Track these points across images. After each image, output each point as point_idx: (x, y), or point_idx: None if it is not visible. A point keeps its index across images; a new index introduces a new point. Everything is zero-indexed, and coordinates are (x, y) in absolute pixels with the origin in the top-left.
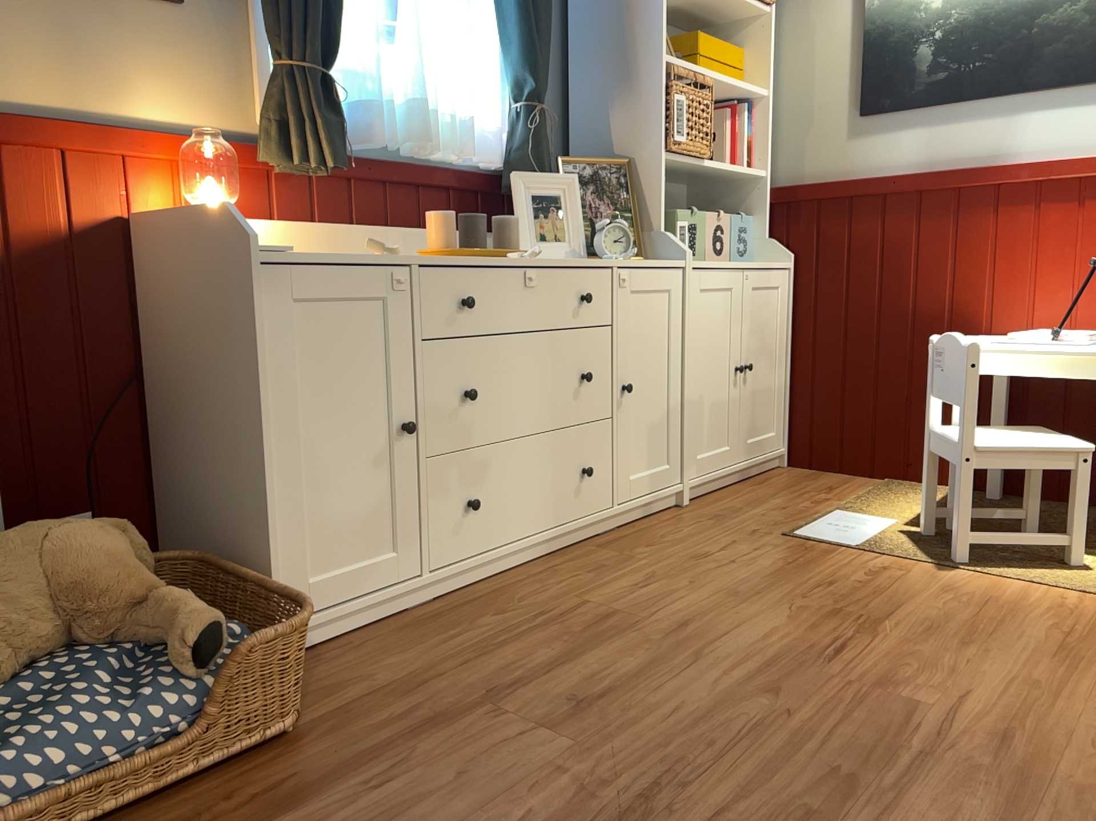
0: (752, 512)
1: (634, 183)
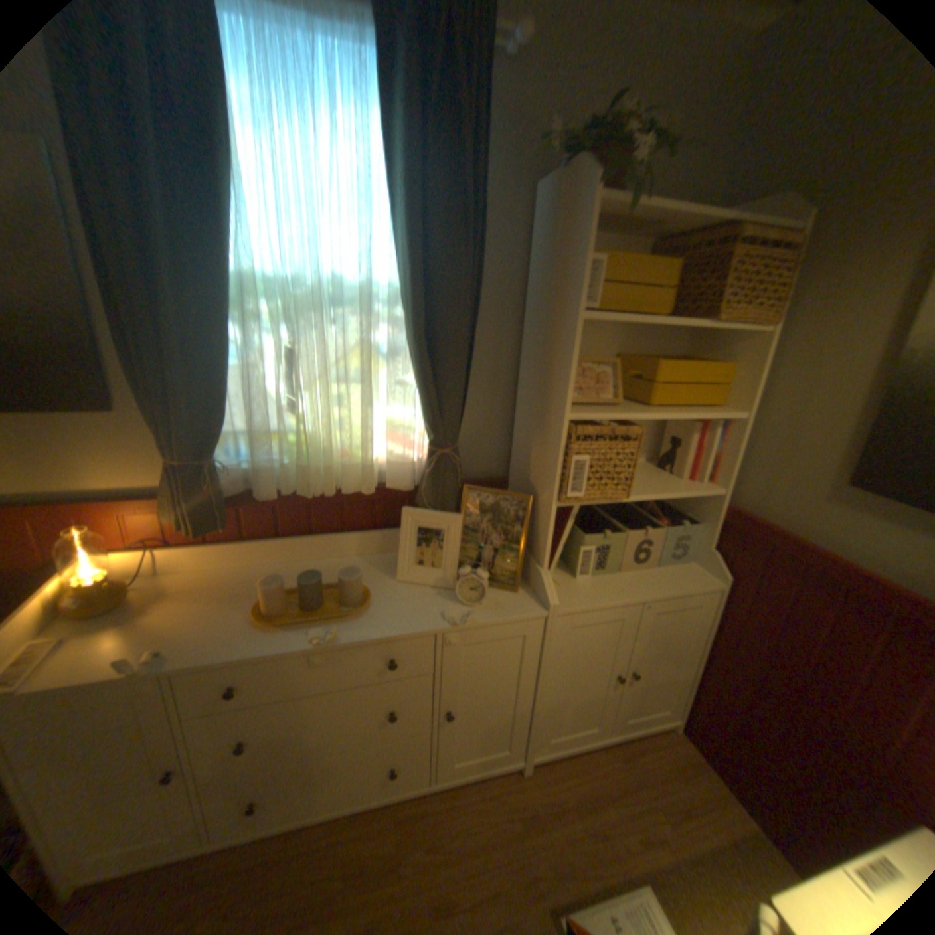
0: (570, 831)
1: (536, 515)
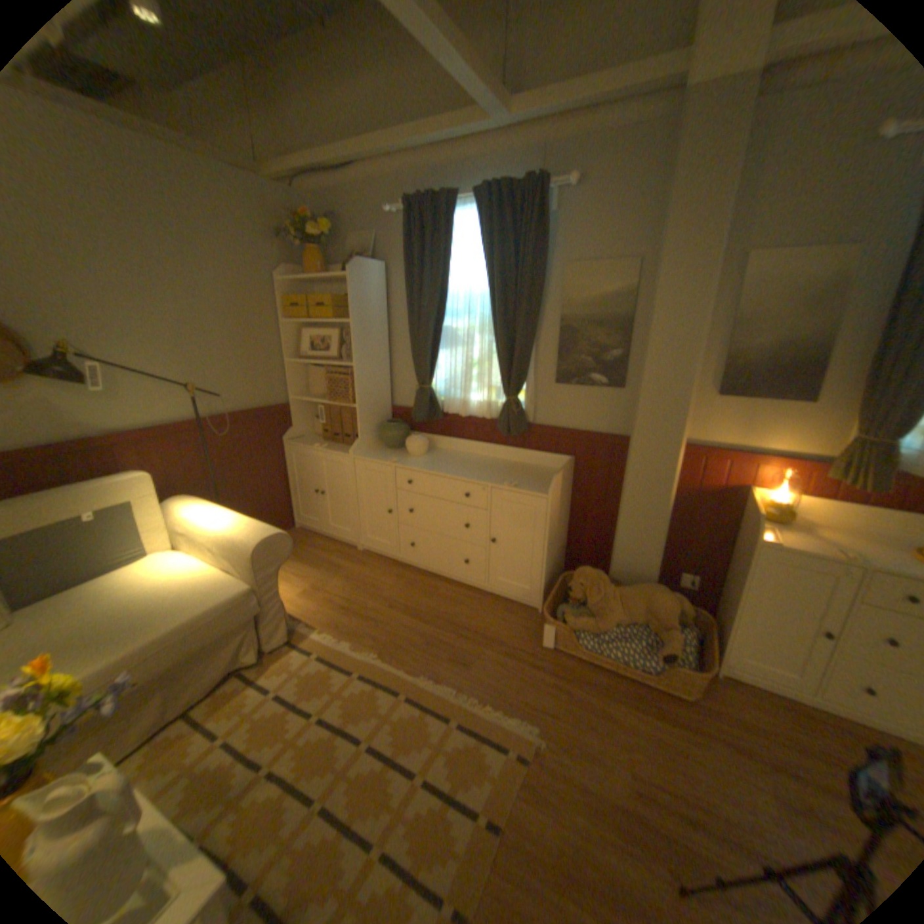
0: None
1: None
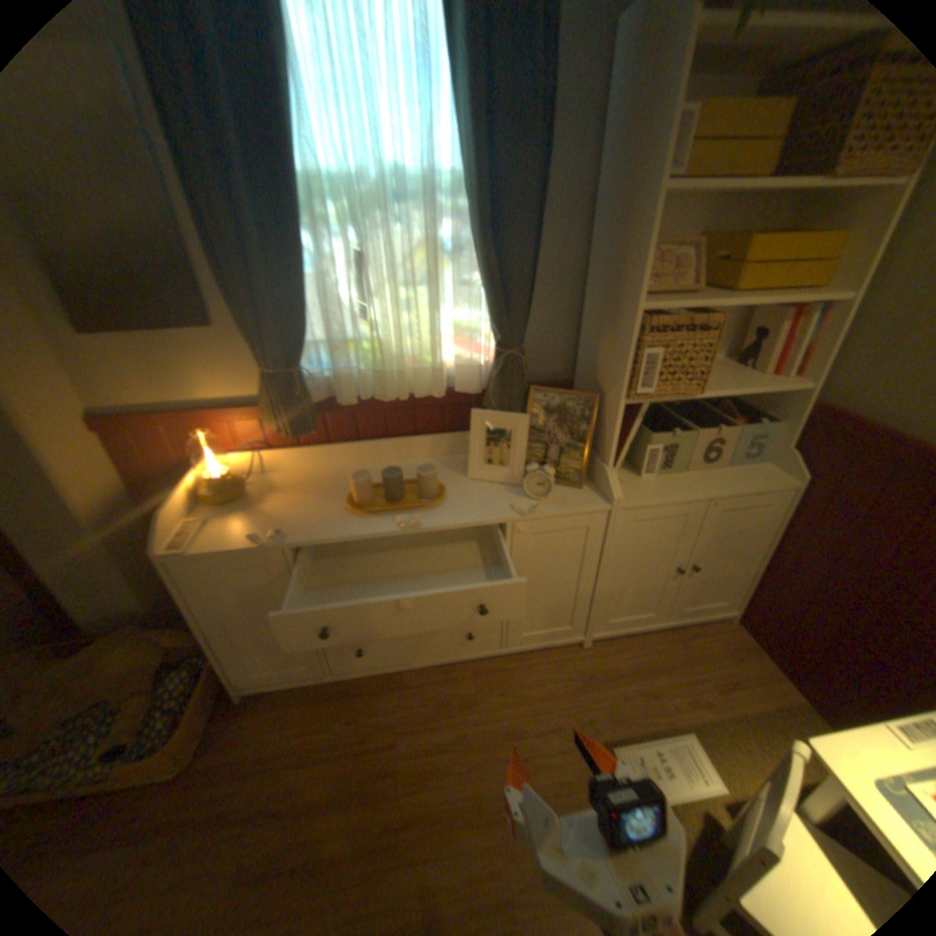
0: (623, 690)
1: (601, 414)
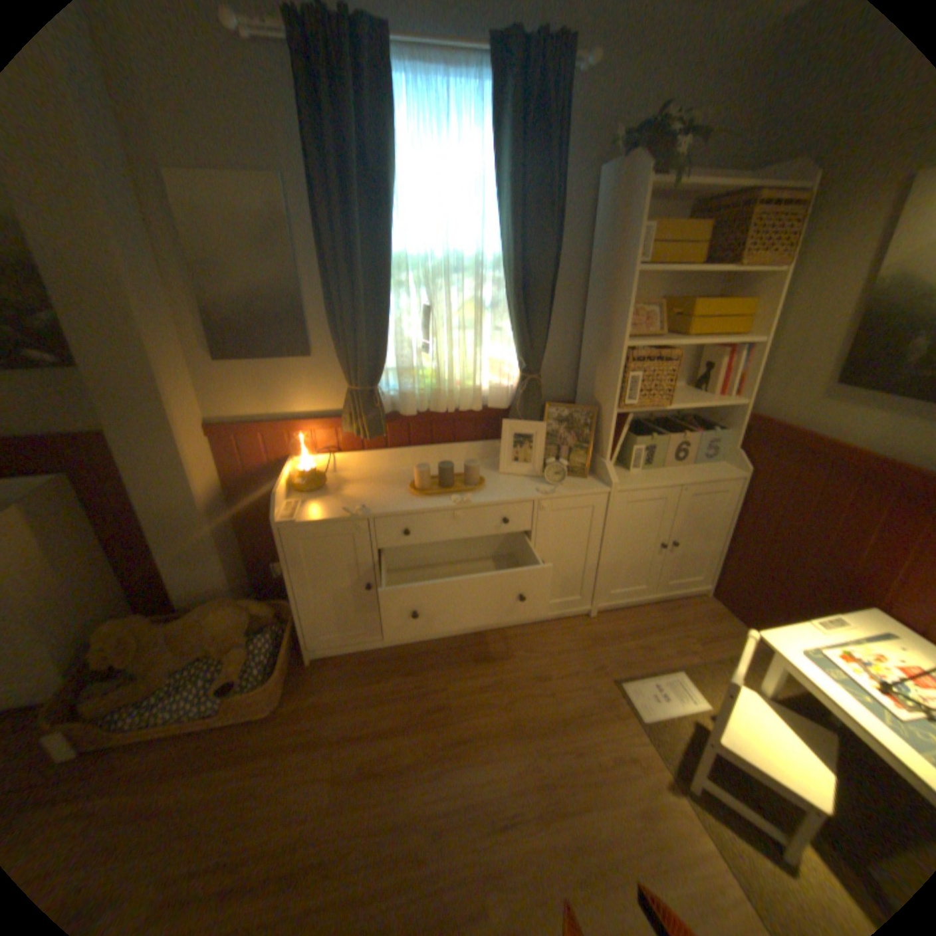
0: (625, 645)
1: (599, 423)
